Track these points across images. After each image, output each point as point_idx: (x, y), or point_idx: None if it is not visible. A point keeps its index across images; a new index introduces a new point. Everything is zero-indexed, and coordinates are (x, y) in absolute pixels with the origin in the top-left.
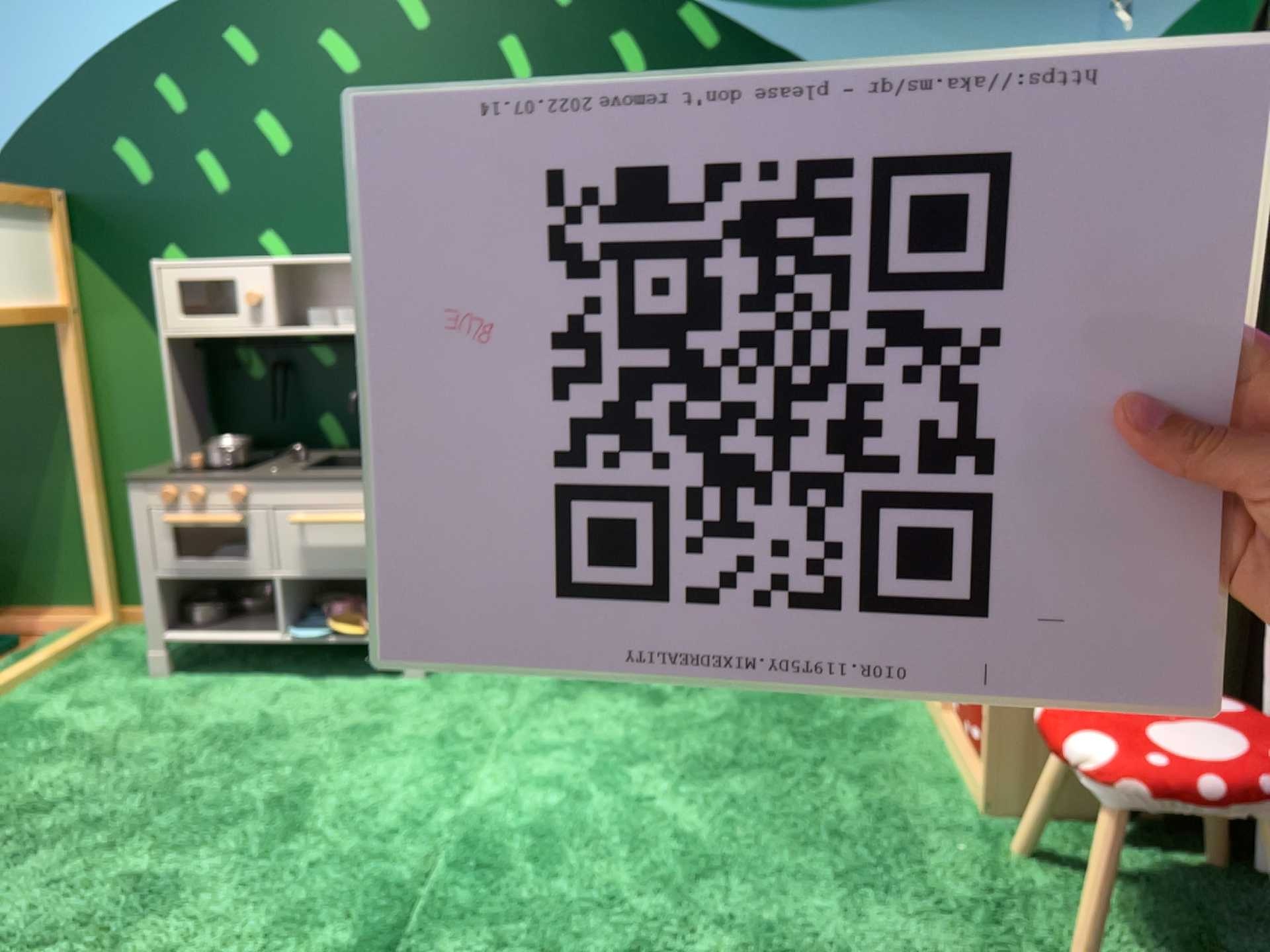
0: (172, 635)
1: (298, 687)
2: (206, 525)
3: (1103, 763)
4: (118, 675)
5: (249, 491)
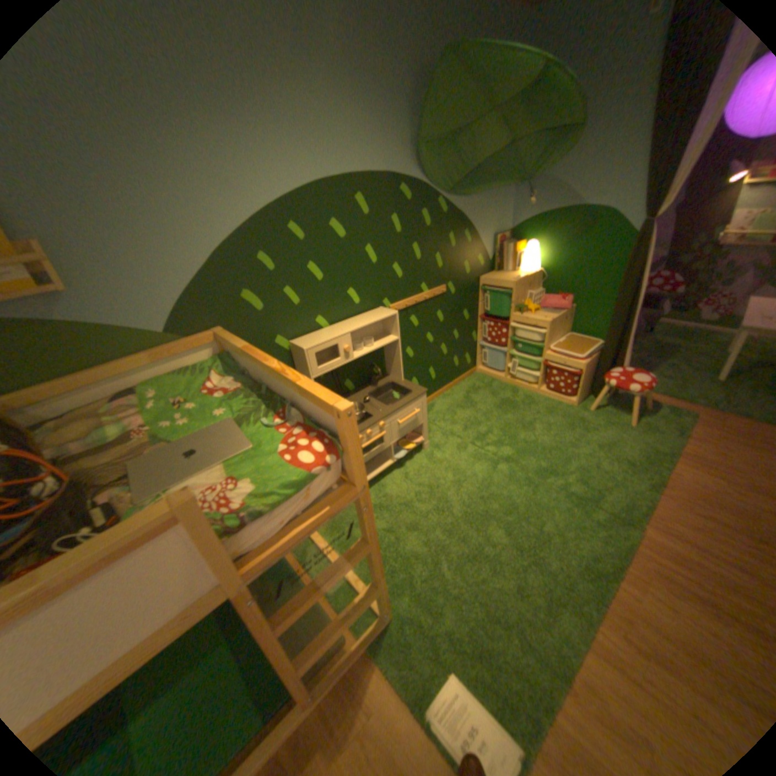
0: None
1: (401, 472)
2: (375, 440)
3: (636, 389)
4: None
5: (384, 421)
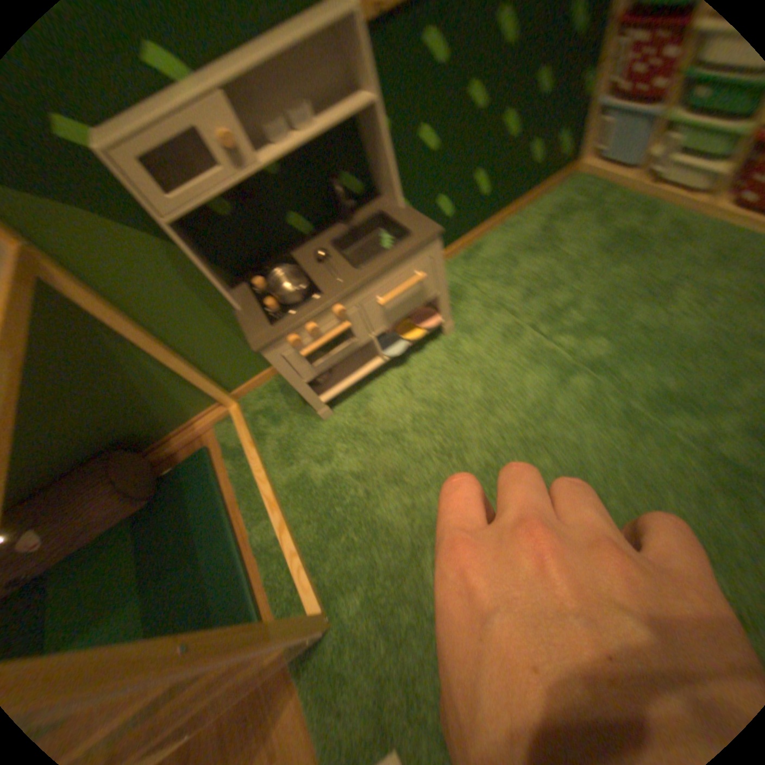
0: (323, 396)
1: (402, 372)
2: (330, 339)
3: None
4: (303, 427)
5: (346, 303)
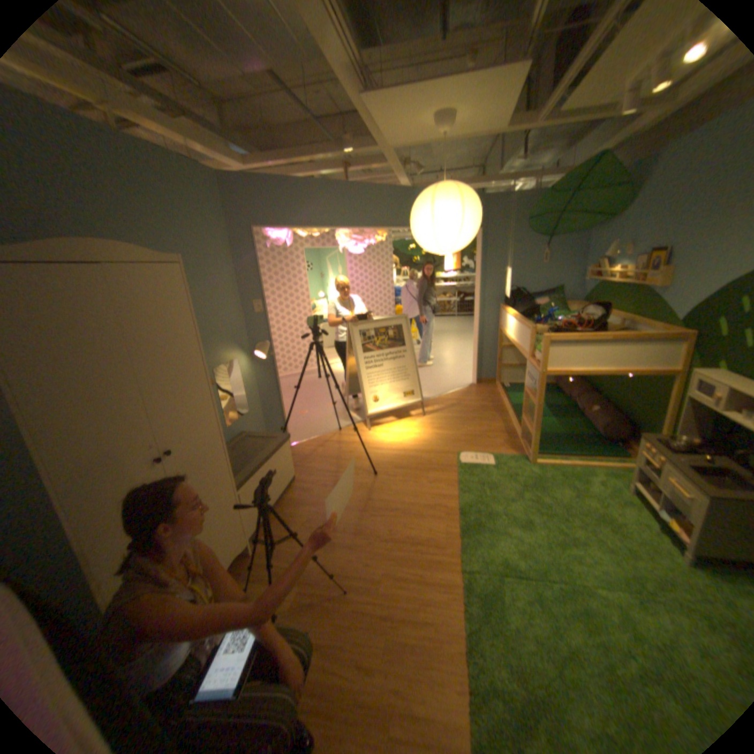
0: (638, 486)
1: (653, 530)
2: (649, 463)
3: None
4: (626, 485)
5: (664, 462)
